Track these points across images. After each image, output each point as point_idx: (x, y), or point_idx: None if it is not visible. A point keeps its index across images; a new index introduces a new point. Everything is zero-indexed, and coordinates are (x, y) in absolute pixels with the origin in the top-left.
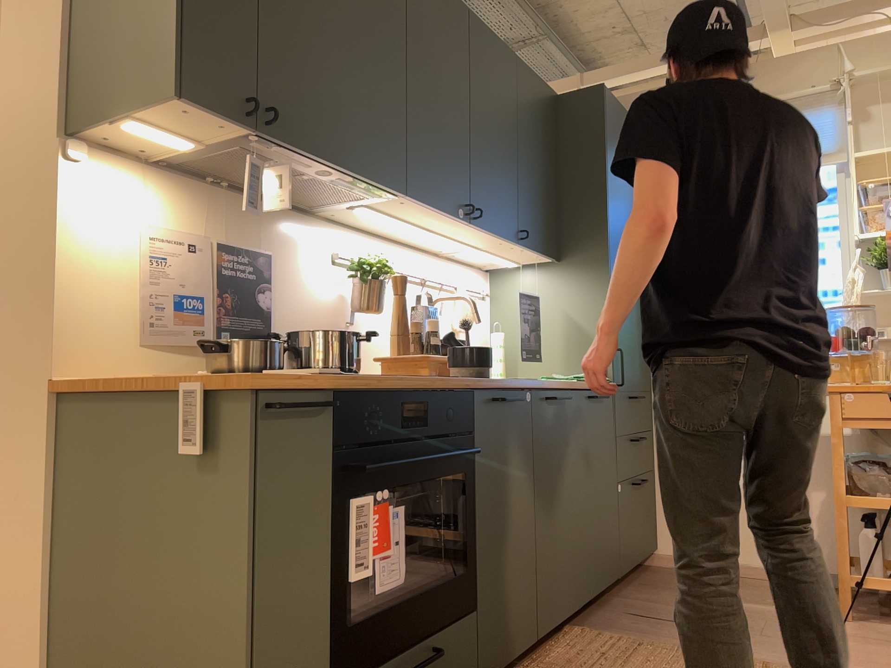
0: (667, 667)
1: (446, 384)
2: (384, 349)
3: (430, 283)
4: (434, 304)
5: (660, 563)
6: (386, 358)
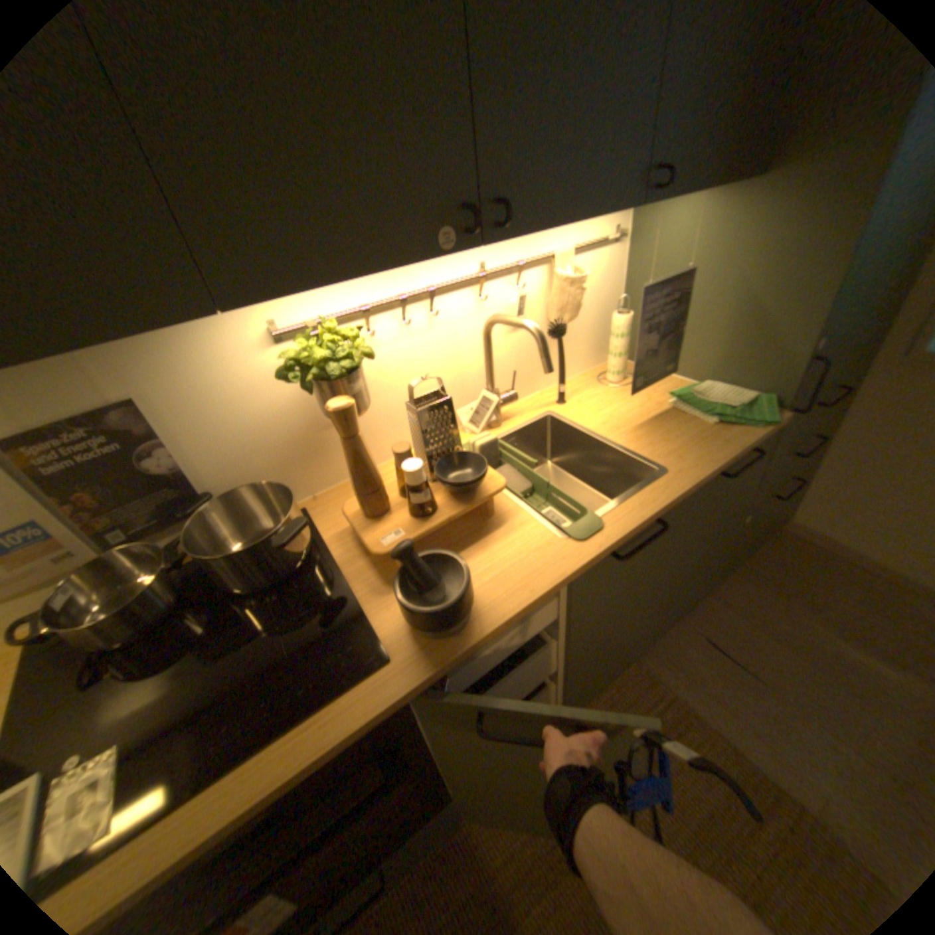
0: (699, 797)
1: (326, 742)
2: (401, 432)
3: (497, 271)
4: (490, 328)
5: (789, 529)
6: (350, 522)
